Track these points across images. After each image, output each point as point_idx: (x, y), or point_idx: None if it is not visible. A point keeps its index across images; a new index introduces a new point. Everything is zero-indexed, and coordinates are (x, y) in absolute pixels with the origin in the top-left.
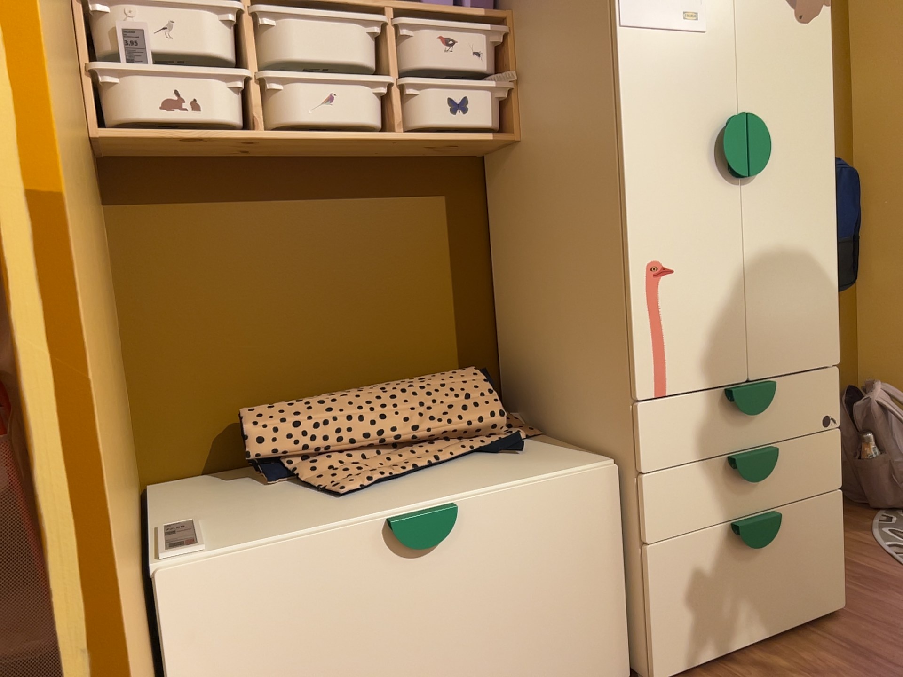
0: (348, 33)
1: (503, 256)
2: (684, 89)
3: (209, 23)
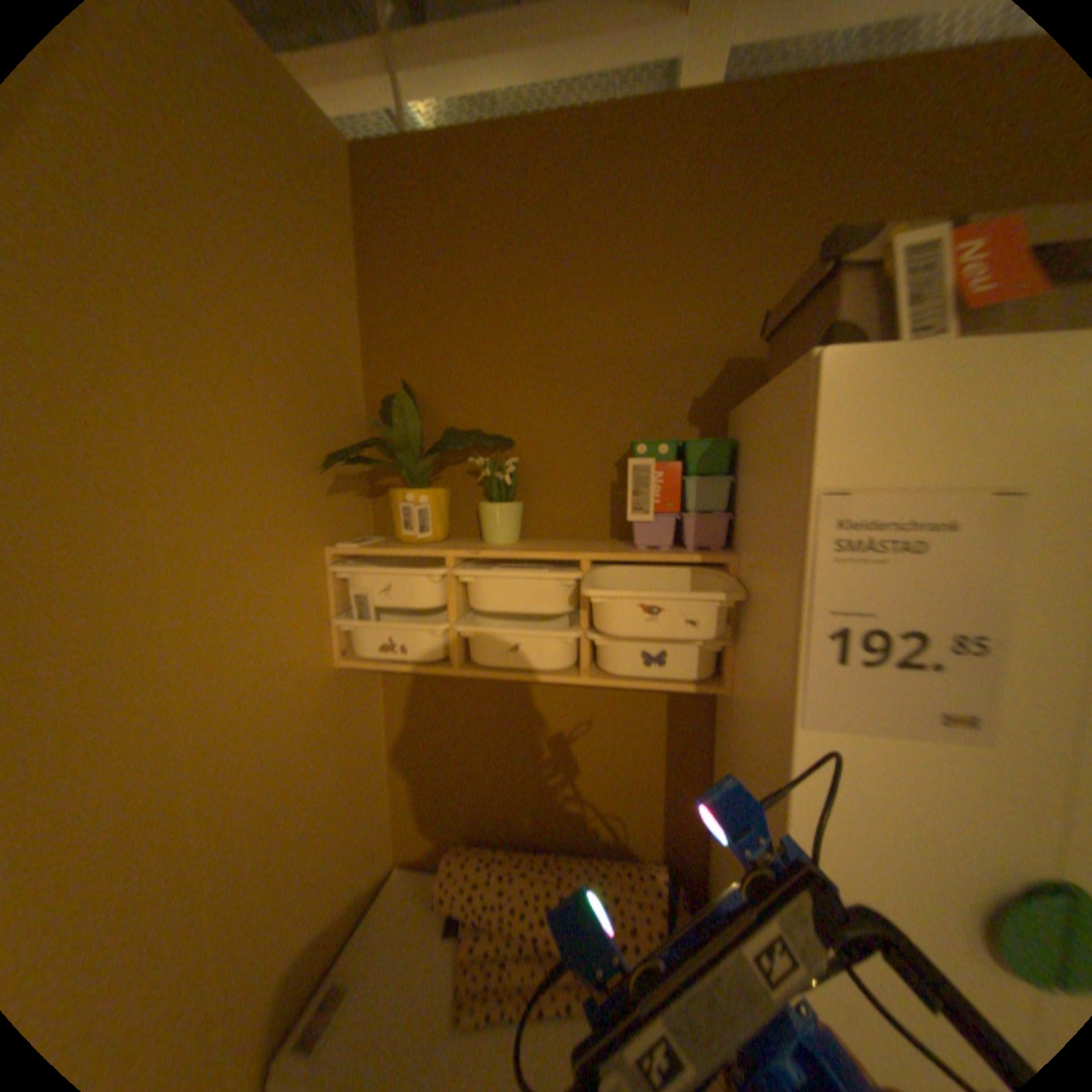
0: (542, 584)
1: (721, 774)
2: (925, 821)
3: (421, 580)
